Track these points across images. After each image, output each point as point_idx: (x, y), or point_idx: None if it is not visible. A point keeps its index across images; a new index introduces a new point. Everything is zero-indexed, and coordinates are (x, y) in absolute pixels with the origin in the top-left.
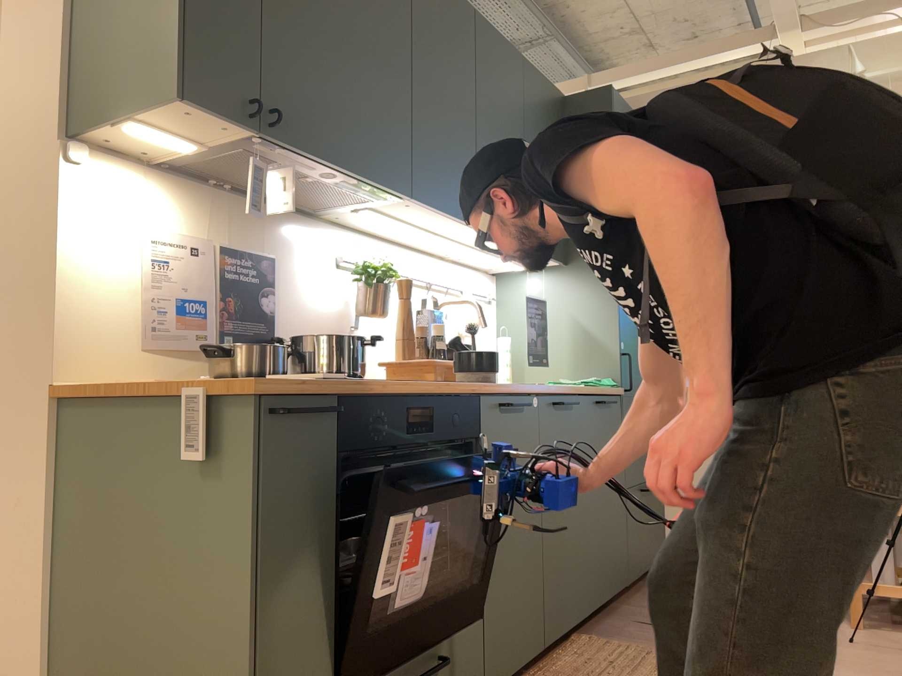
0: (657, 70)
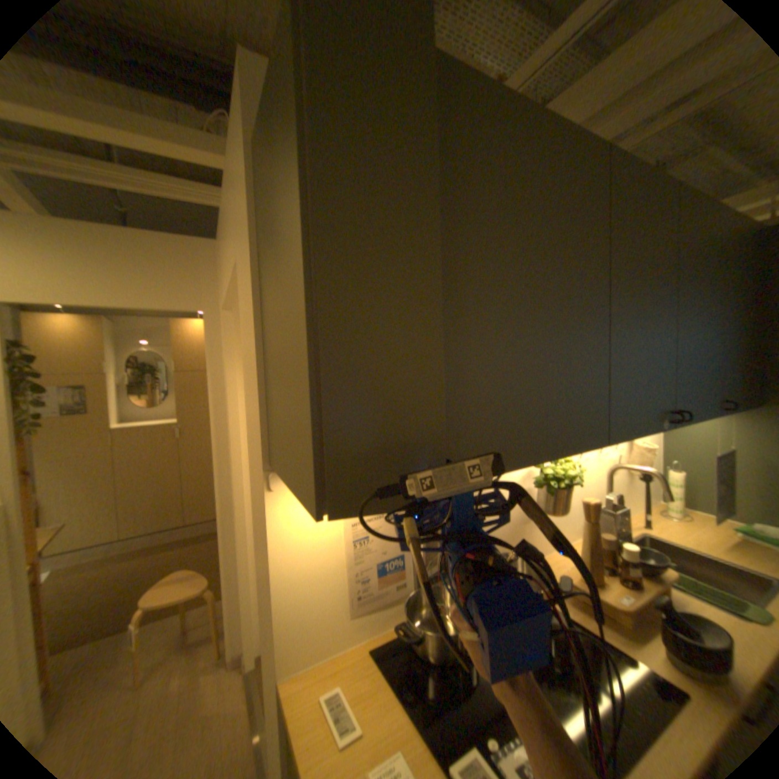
0: None
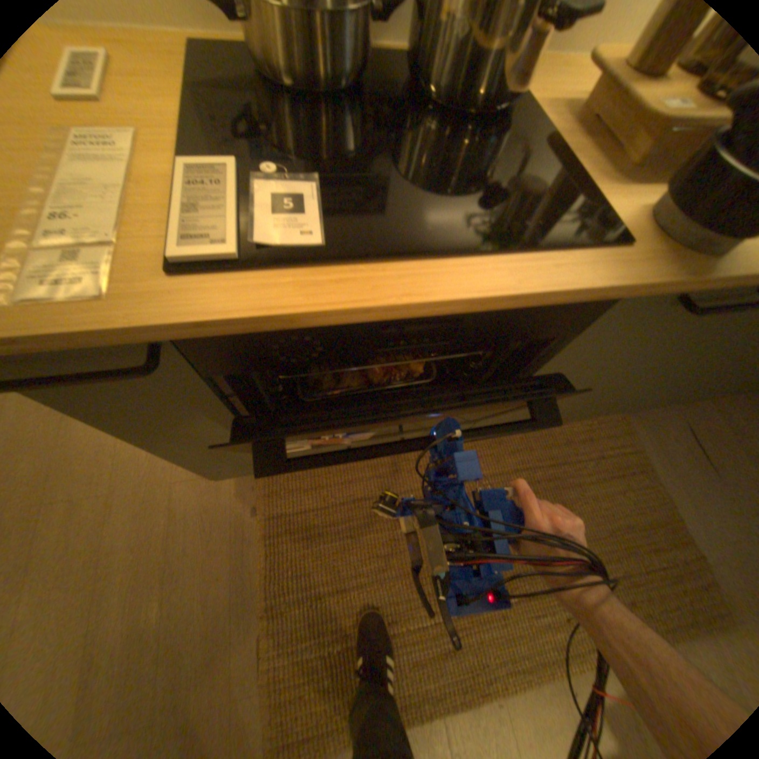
0: None
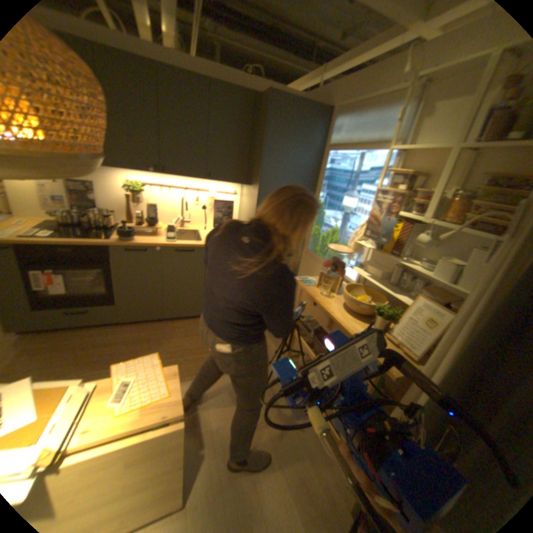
0: (348, 61)
